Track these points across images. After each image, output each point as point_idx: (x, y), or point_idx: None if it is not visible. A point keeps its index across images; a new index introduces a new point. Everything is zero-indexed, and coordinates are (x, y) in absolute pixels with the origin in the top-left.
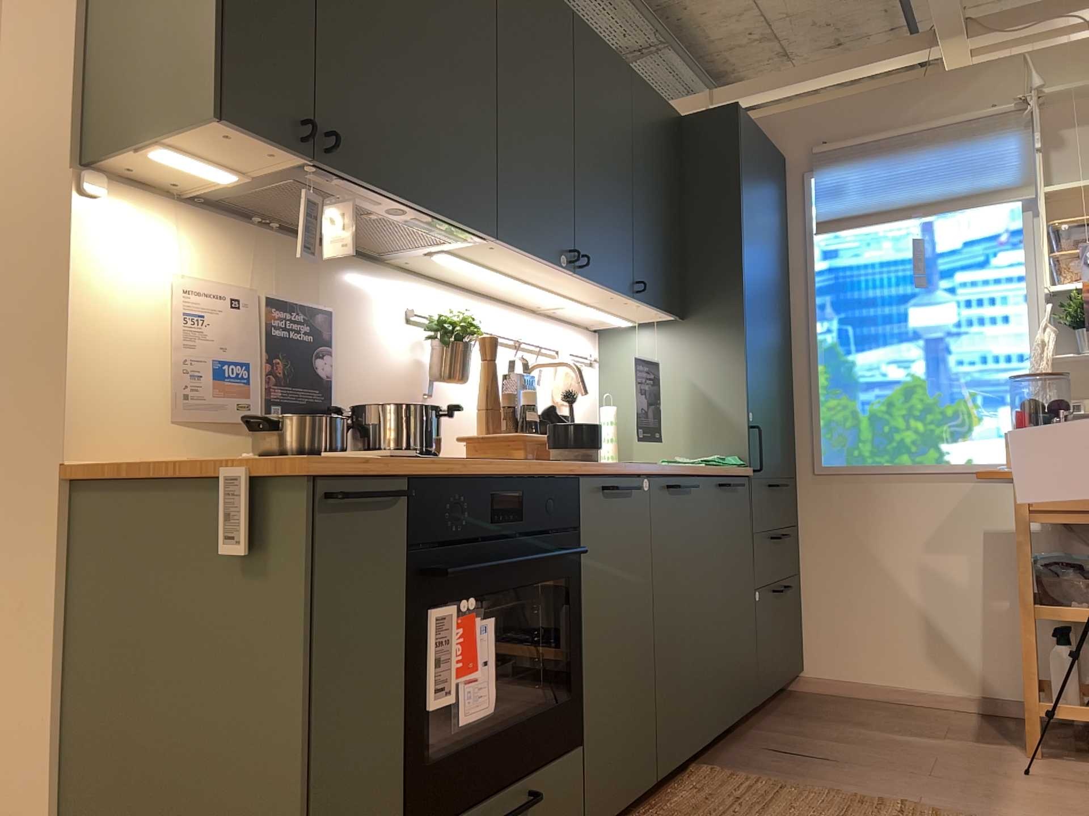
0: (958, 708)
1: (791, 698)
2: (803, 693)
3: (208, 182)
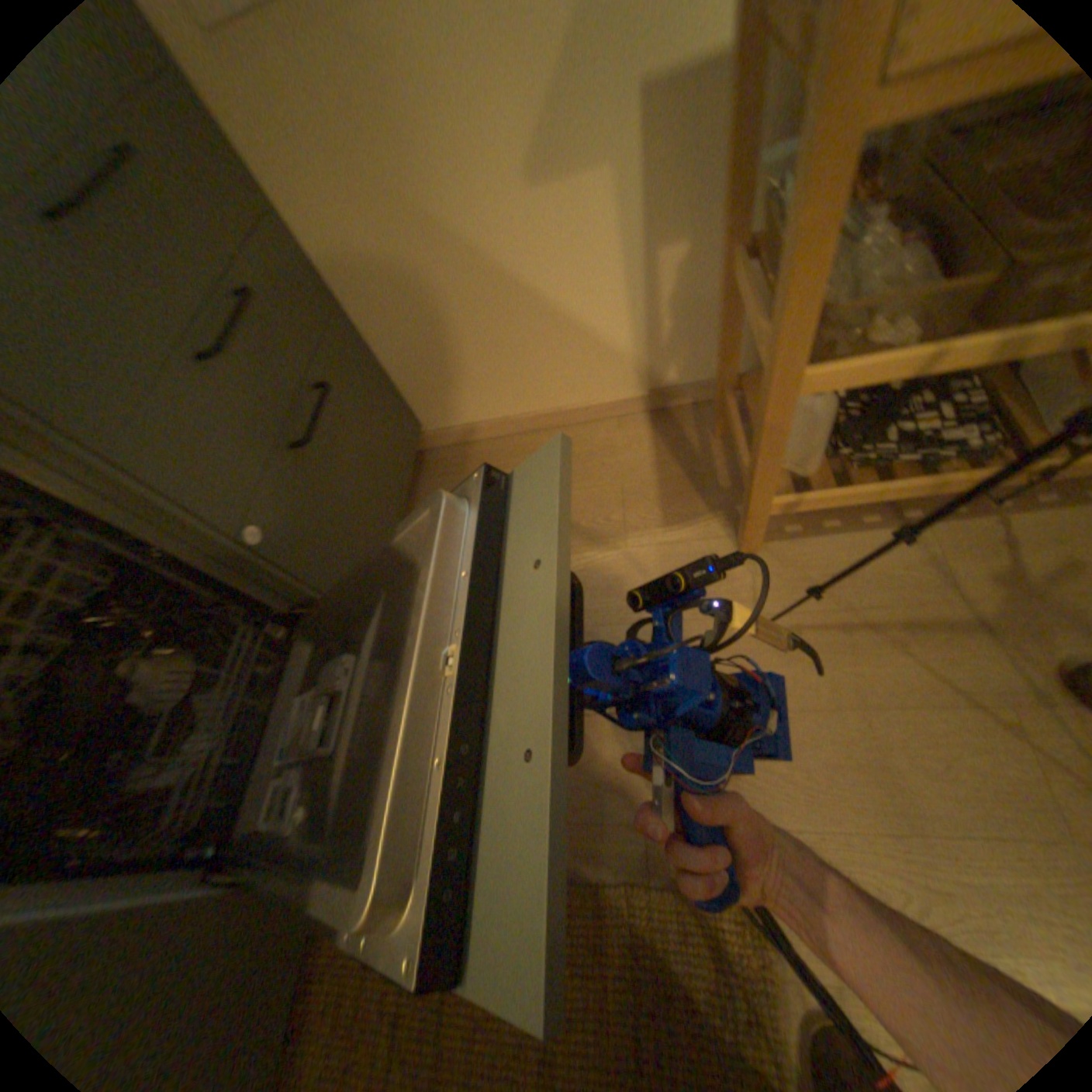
0: (617, 415)
1: (420, 482)
2: (431, 456)
3: None
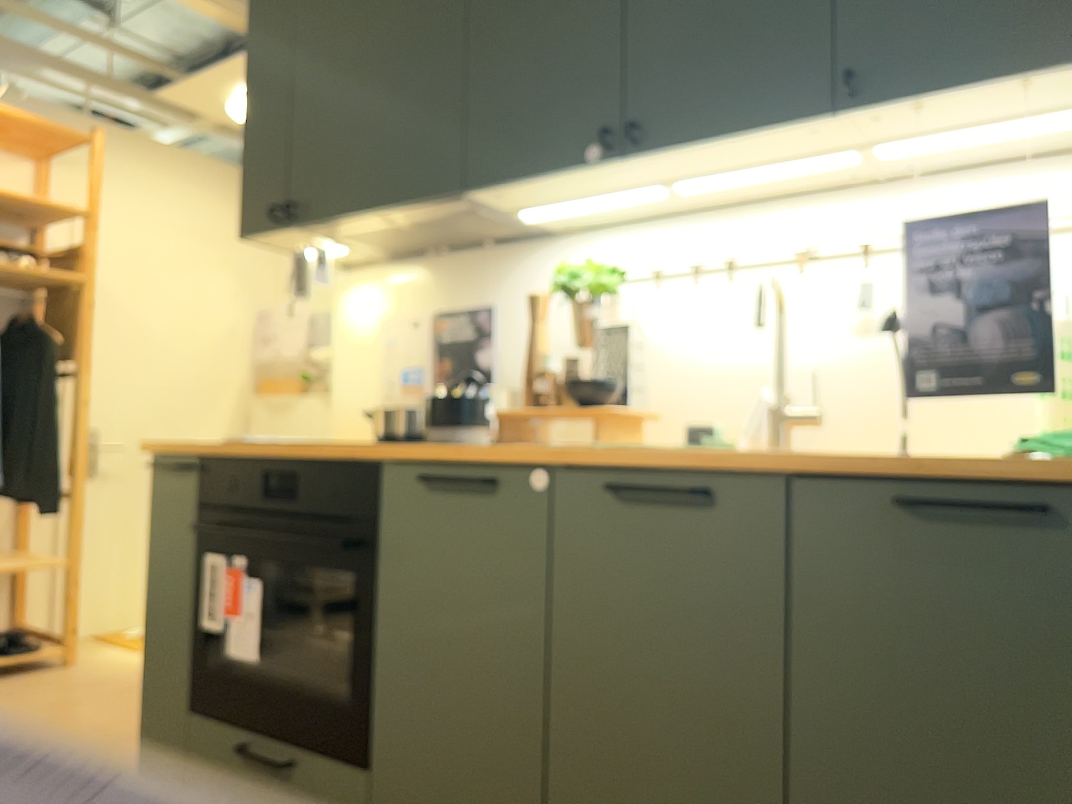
0: None
1: None
2: None
3: (354, 252)
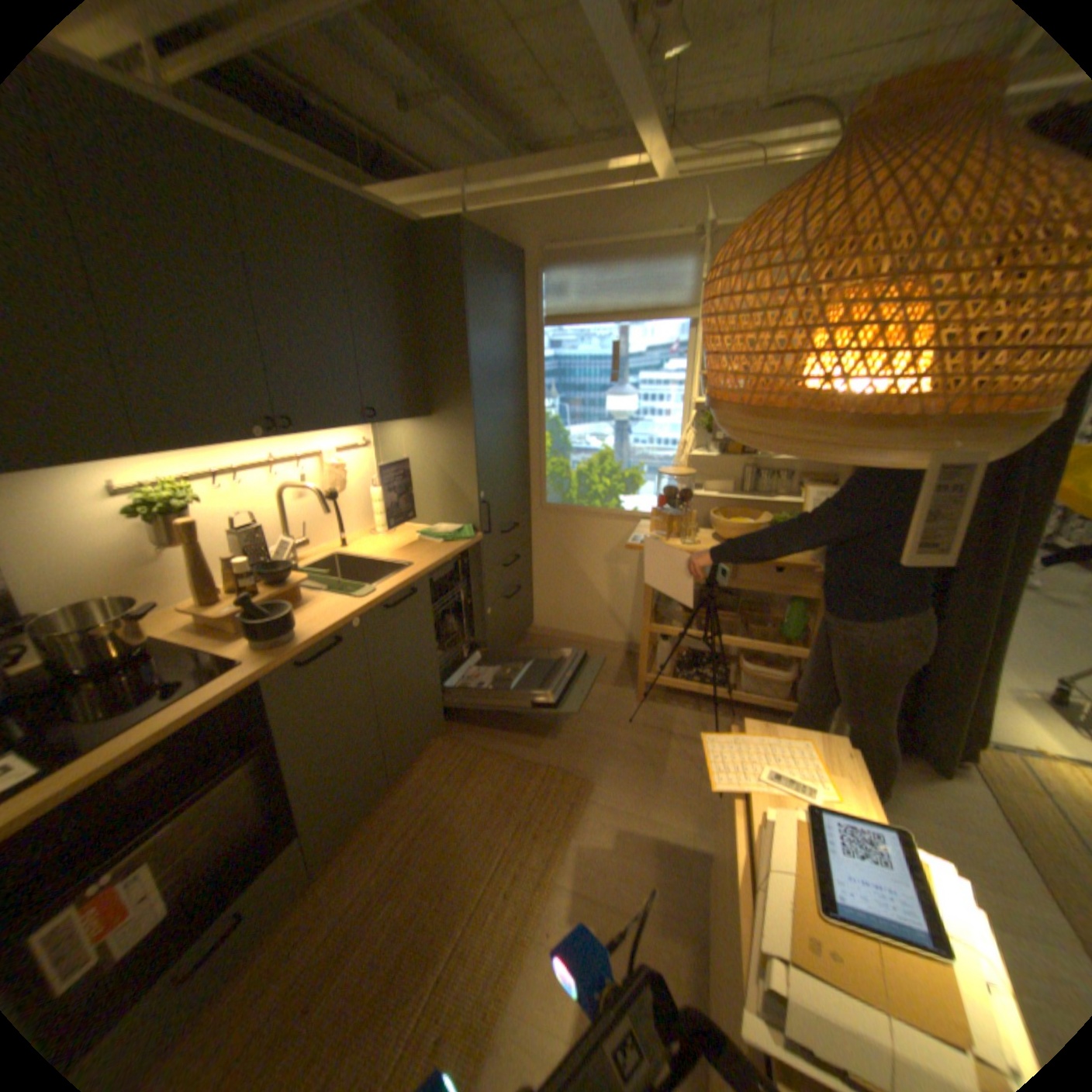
0: (613, 649)
1: (522, 643)
2: (531, 636)
3: None
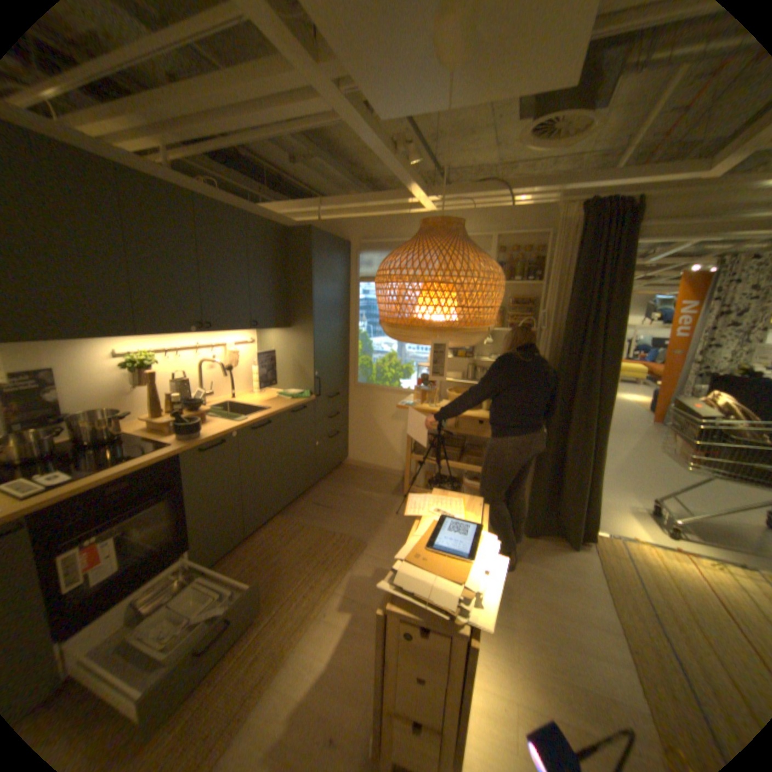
0: (395, 475)
1: (339, 469)
2: (345, 466)
3: None
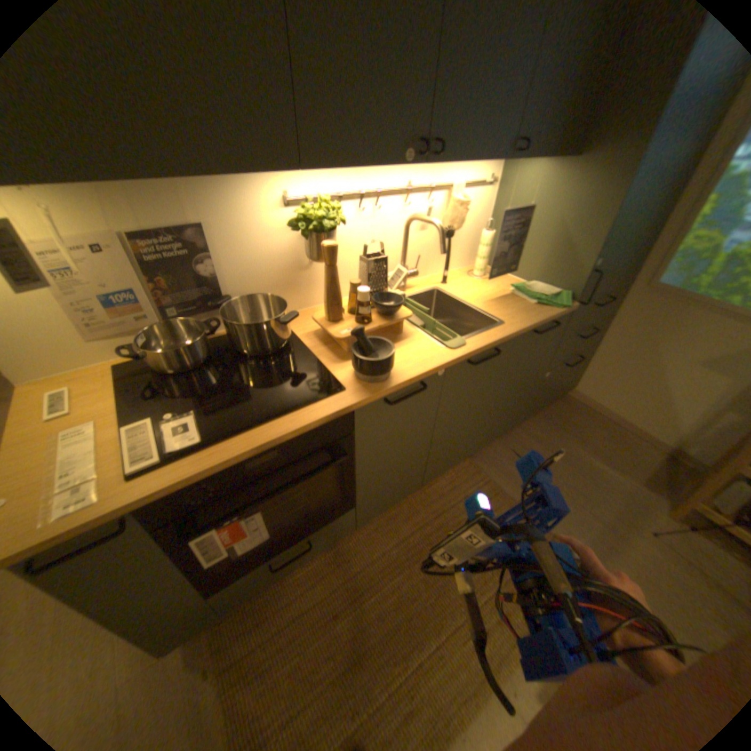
0: (656, 446)
1: (558, 401)
2: (568, 398)
3: None
